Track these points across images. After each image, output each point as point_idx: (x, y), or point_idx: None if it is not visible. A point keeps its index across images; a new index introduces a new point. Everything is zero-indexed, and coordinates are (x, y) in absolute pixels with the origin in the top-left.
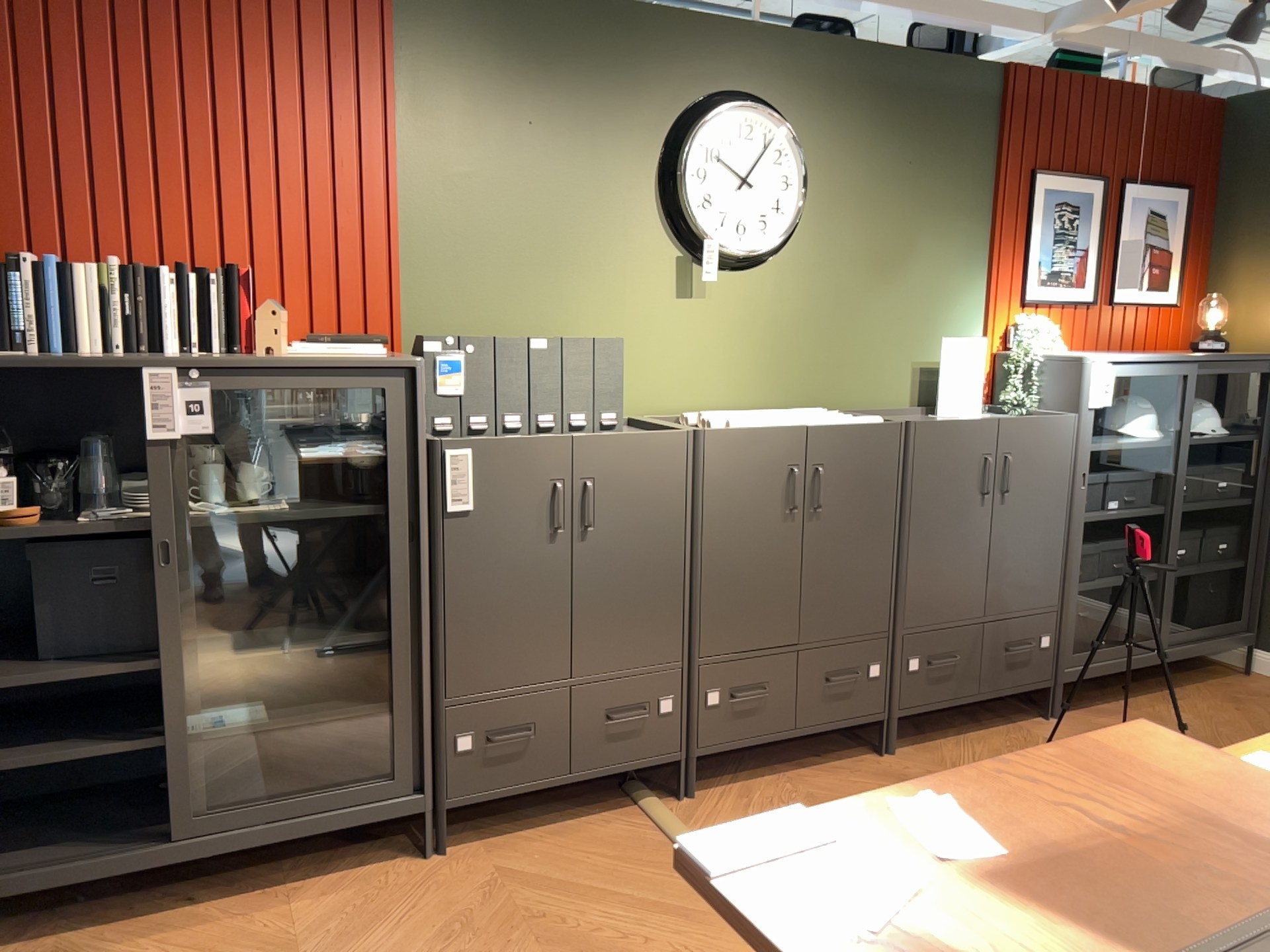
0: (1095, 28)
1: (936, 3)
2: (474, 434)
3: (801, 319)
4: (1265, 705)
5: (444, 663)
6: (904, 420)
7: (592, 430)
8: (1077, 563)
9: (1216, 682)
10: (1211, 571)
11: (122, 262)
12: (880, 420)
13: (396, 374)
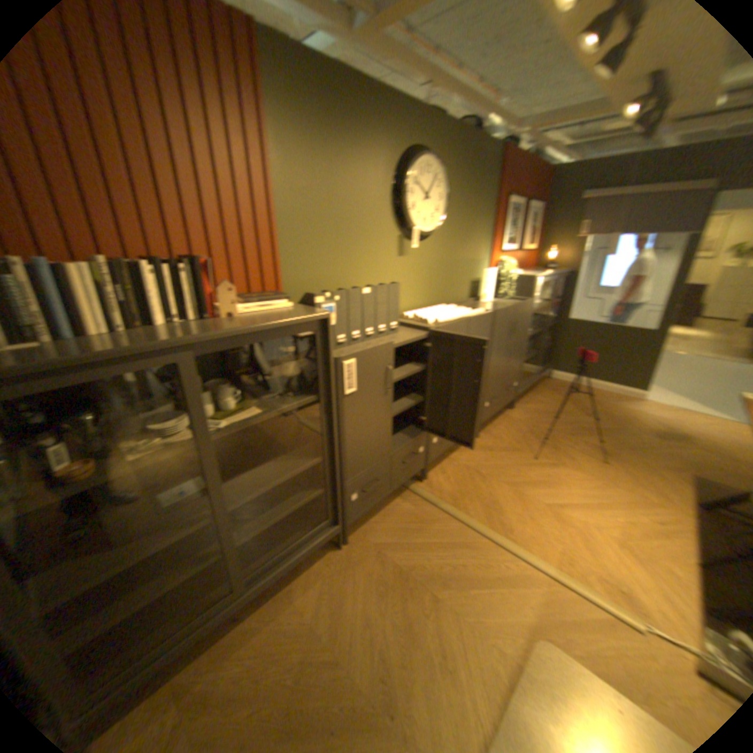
0: (532, 126)
1: (492, 104)
2: (341, 345)
3: (439, 264)
4: (564, 391)
5: (347, 466)
6: (490, 309)
7: (388, 332)
8: (525, 354)
9: (545, 384)
10: (547, 347)
11: (103, 257)
12: (484, 310)
13: (317, 322)
